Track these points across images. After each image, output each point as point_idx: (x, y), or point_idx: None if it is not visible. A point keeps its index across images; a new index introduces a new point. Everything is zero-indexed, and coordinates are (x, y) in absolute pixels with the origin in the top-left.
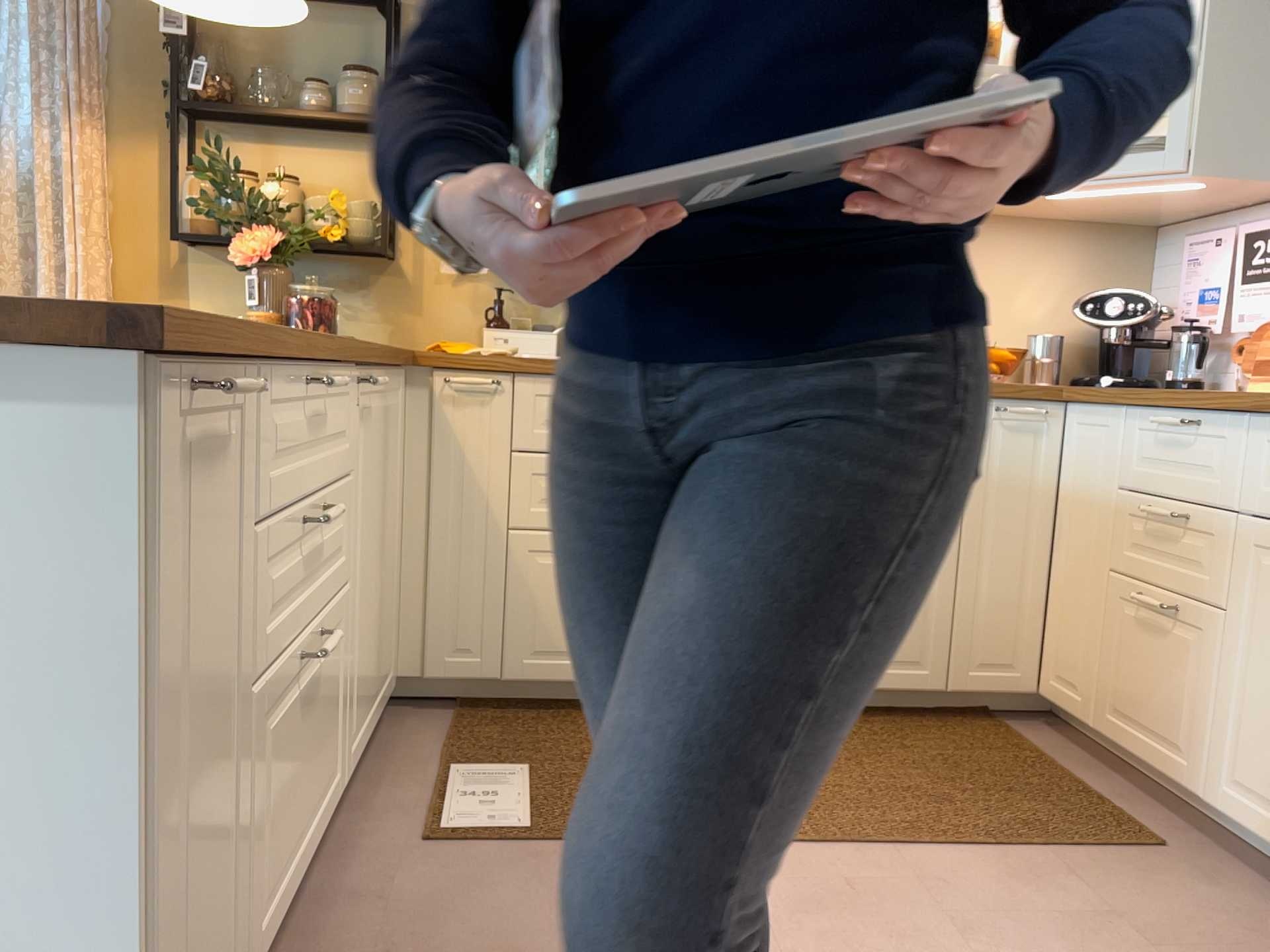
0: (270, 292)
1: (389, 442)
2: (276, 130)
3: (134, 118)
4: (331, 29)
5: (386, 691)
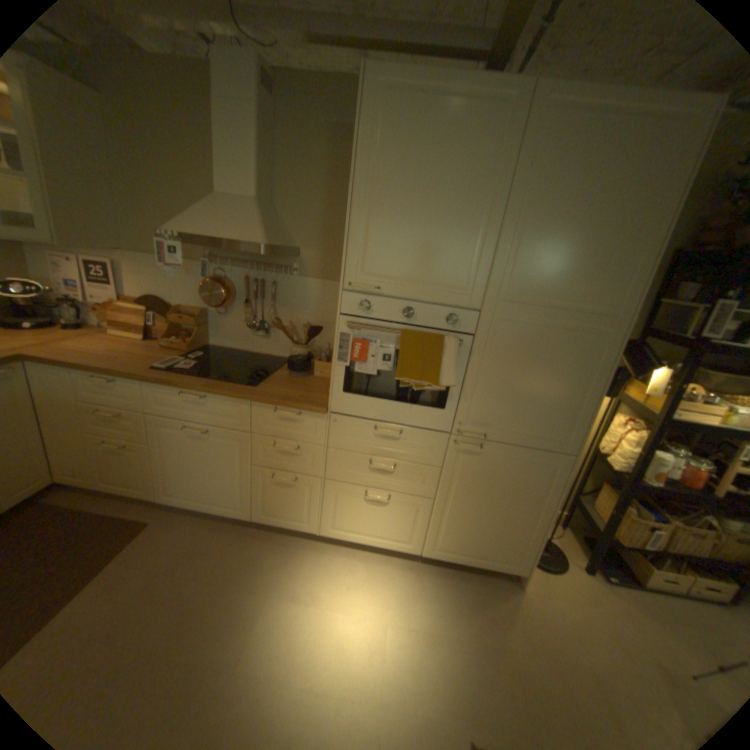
0: None
1: None
2: None
3: None
4: None
5: None
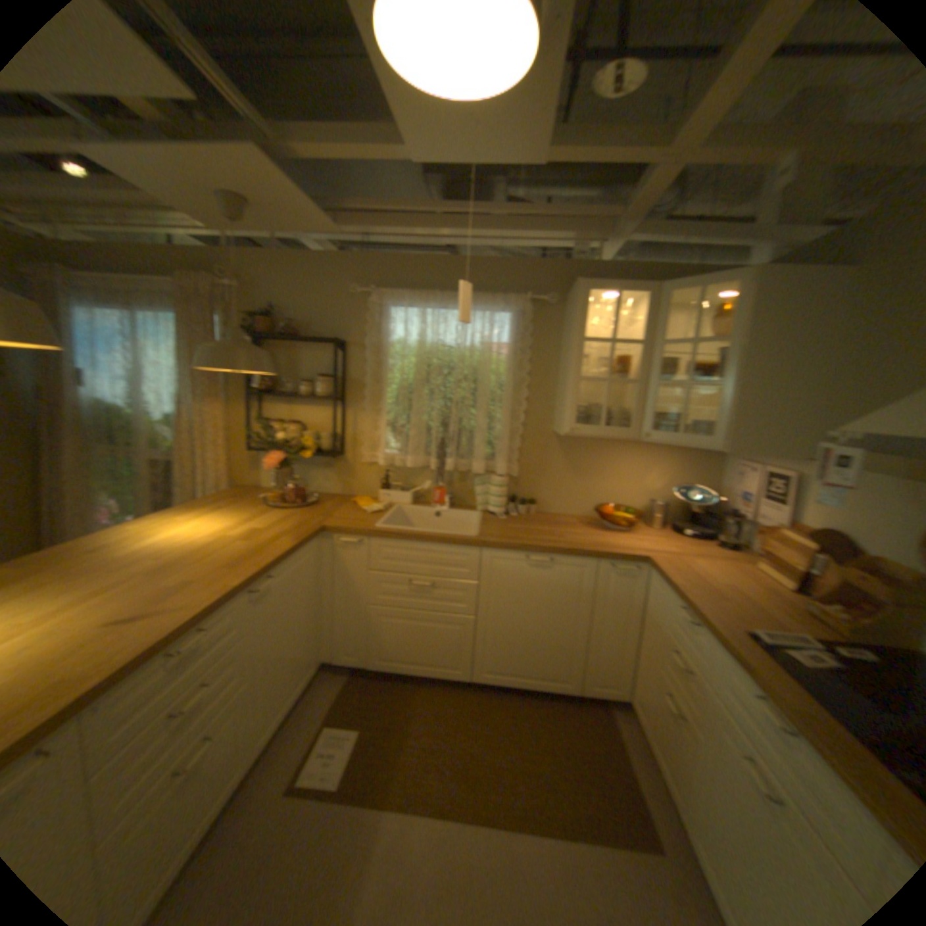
0: (282, 480)
1: (303, 580)
2: (295, 399)
3: (238, 394)
4: (317, 354)
5: (309, 681)
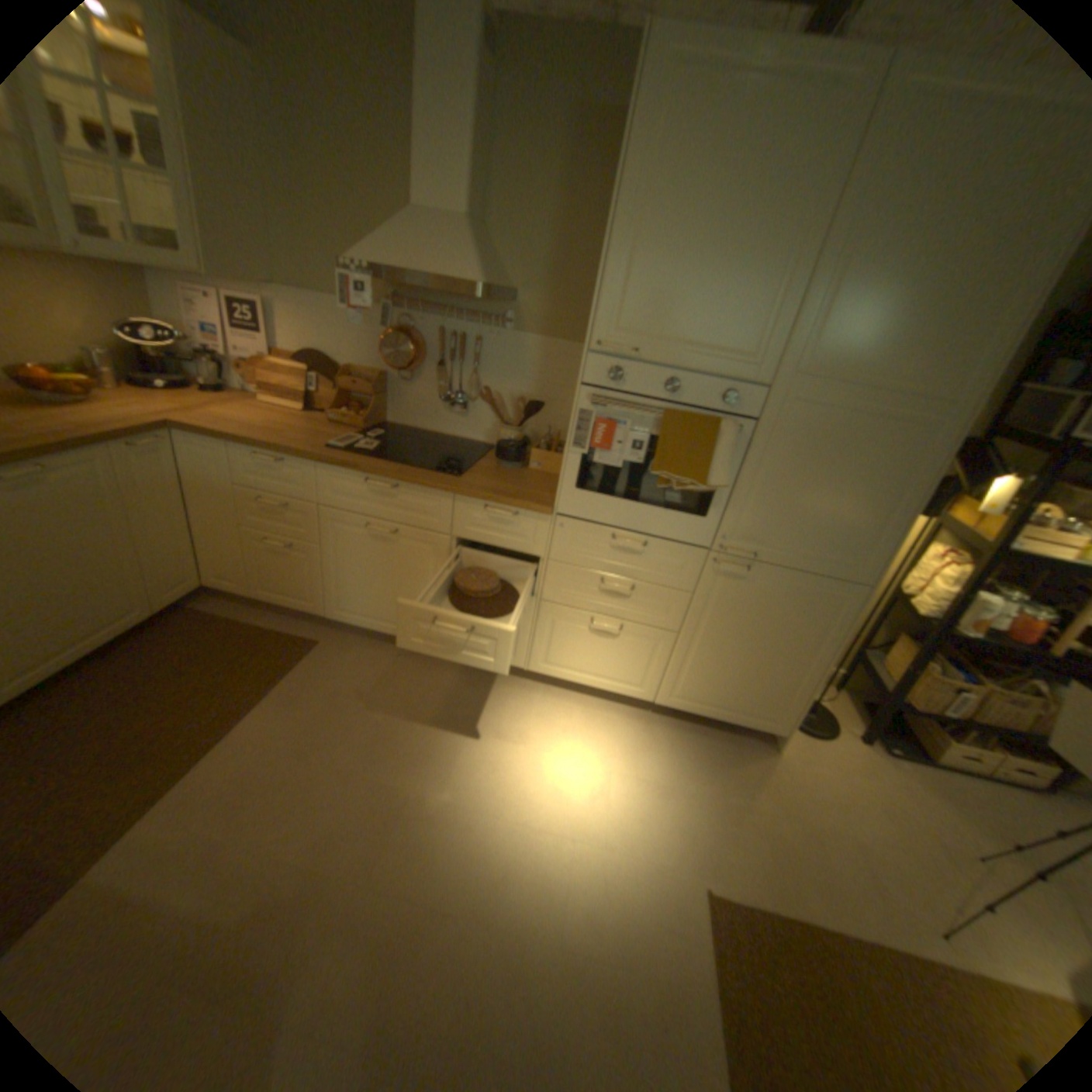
0: None
1: None
2: None
3: None
4: None
5: None
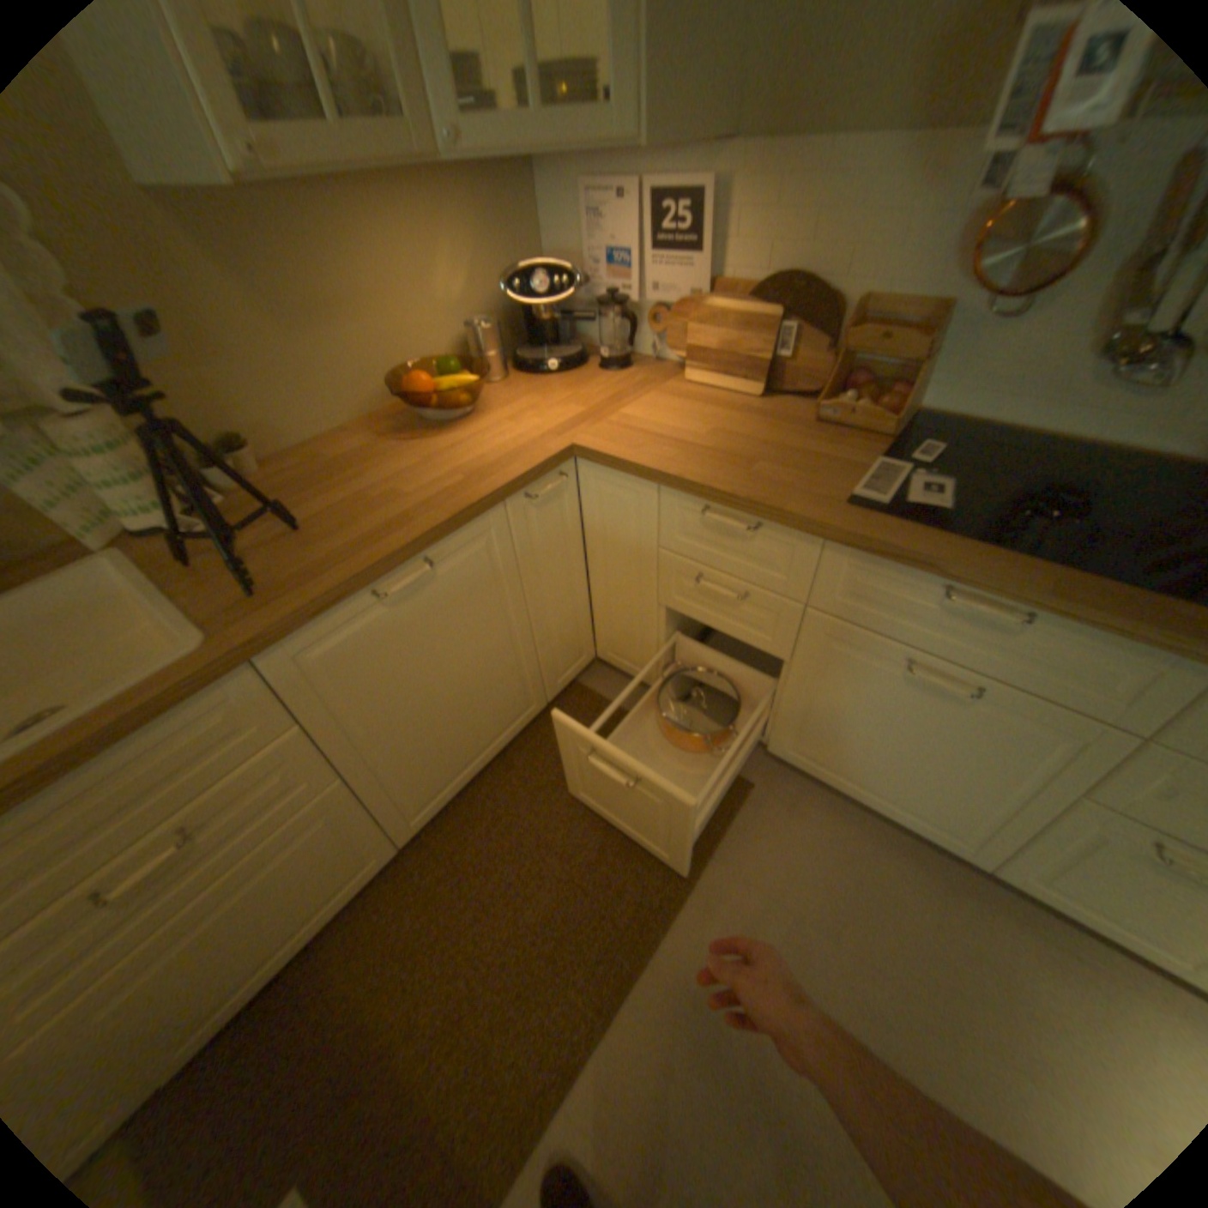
0: None
1: None
2: None
3: None
4: None
5: None
